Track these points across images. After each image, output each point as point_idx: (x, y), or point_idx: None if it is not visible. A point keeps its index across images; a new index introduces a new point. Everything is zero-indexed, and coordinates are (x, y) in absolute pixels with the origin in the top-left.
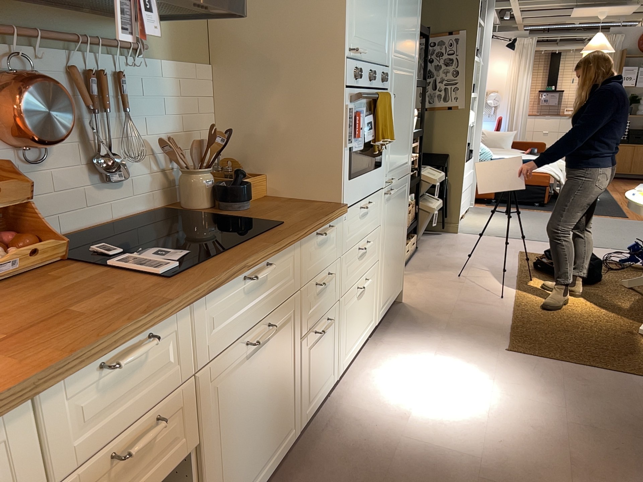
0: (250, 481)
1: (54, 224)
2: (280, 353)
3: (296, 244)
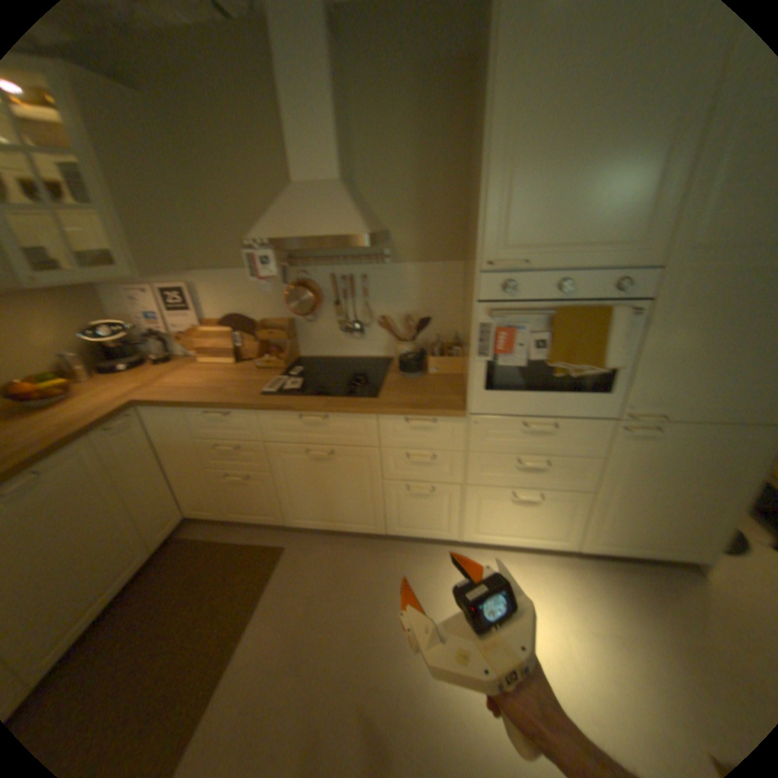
0: (324, 521)
1: (323, 351)
2: (353, 474)
3: (370, 417)
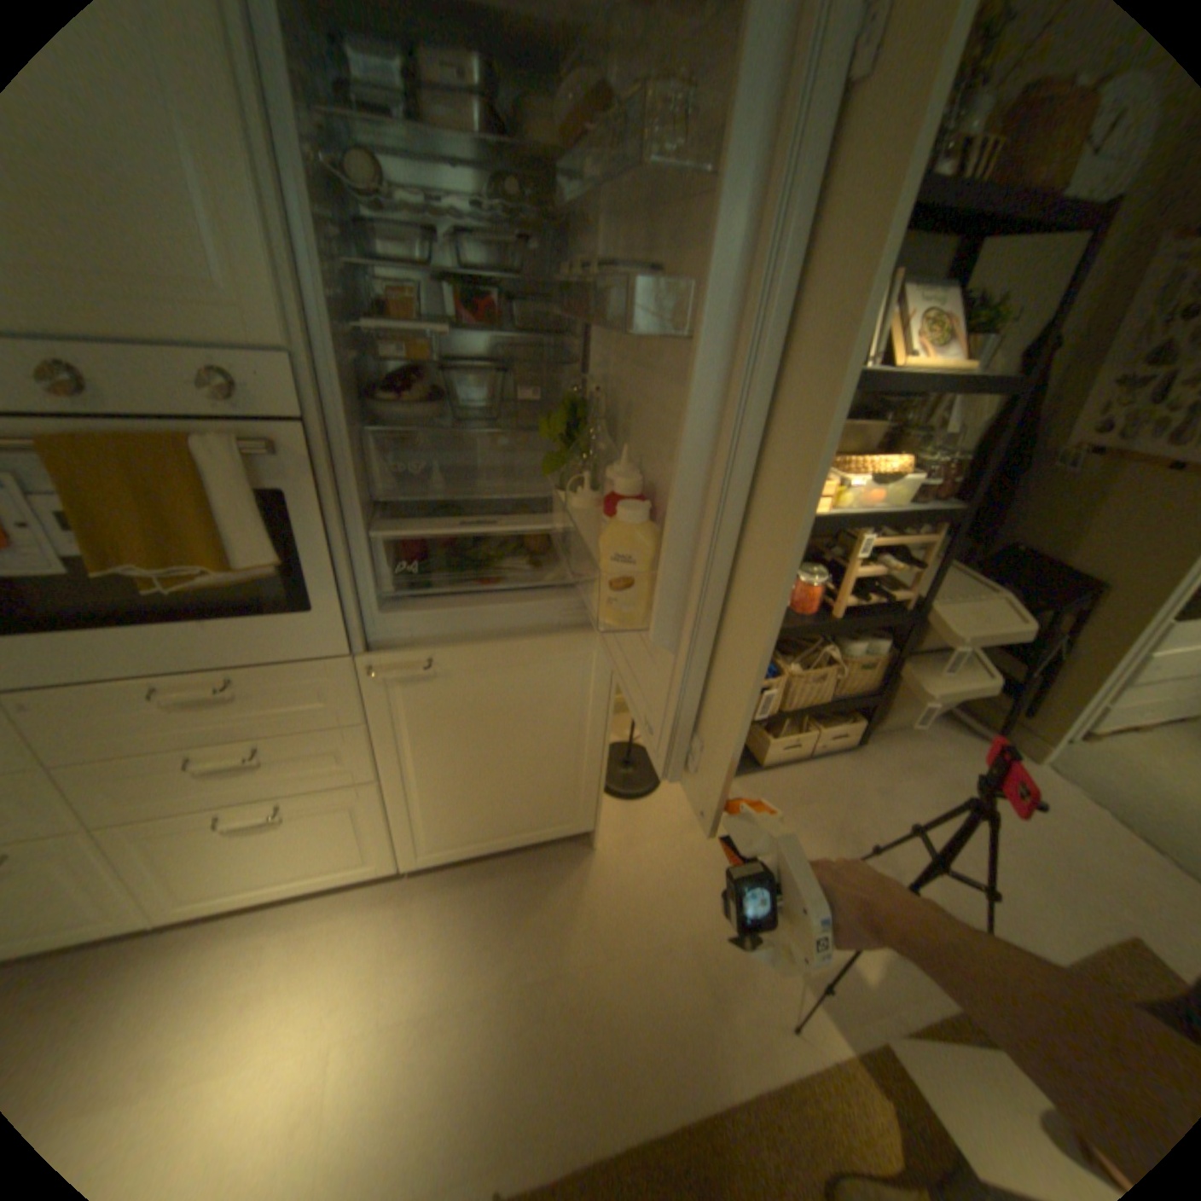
0: None
1: None
2: None
3: None
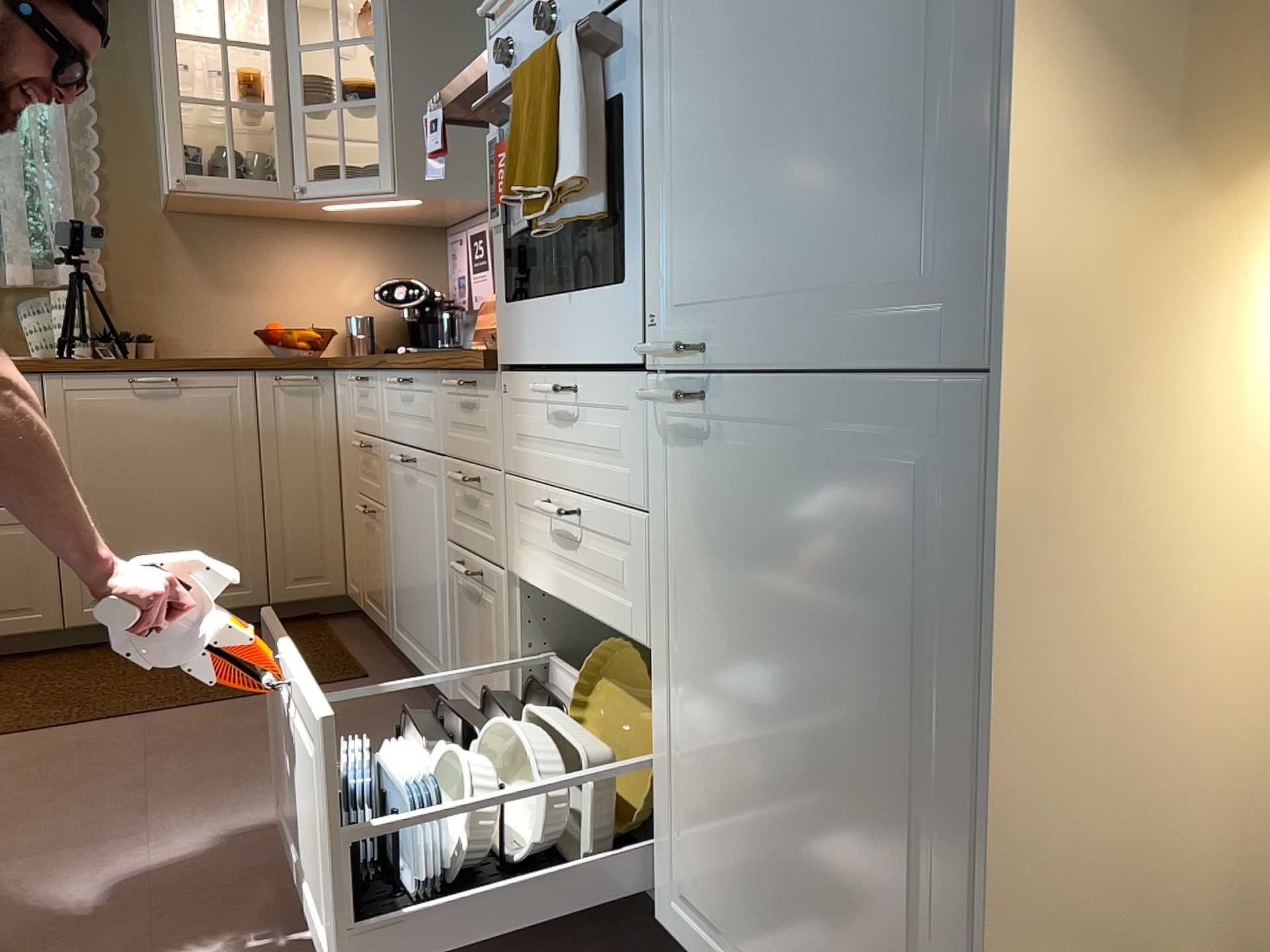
0: (412, 637)
1: None
2: (427, 520)
3: (433, 378)
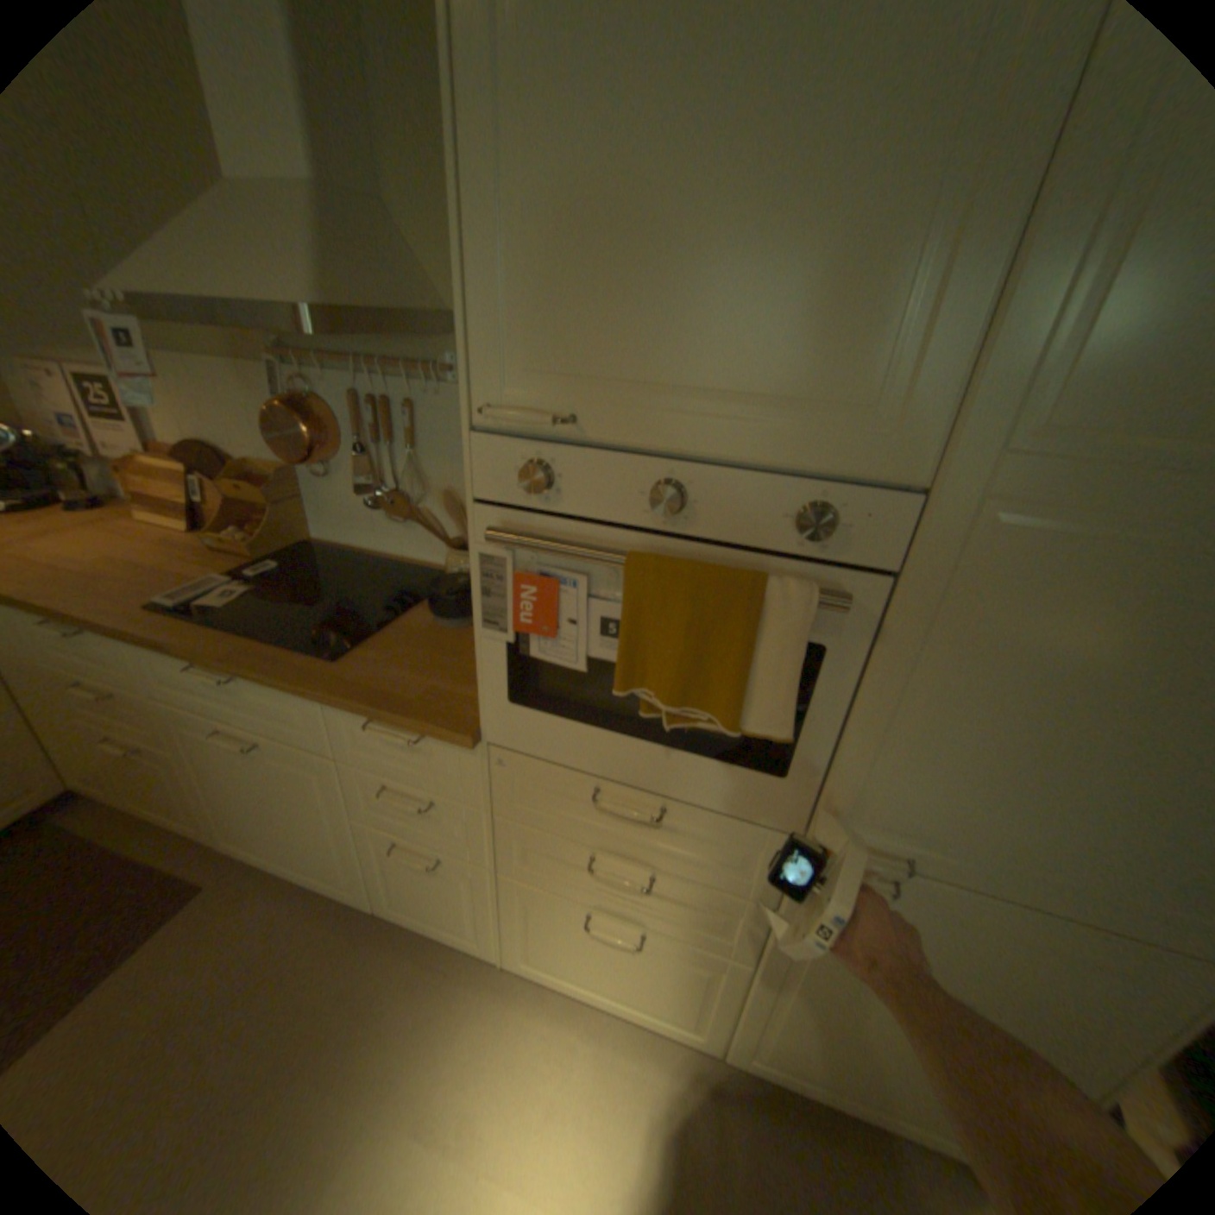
0: (267, 859)
1: (344, 535)
2: (297, 795)
3: (303, 699)
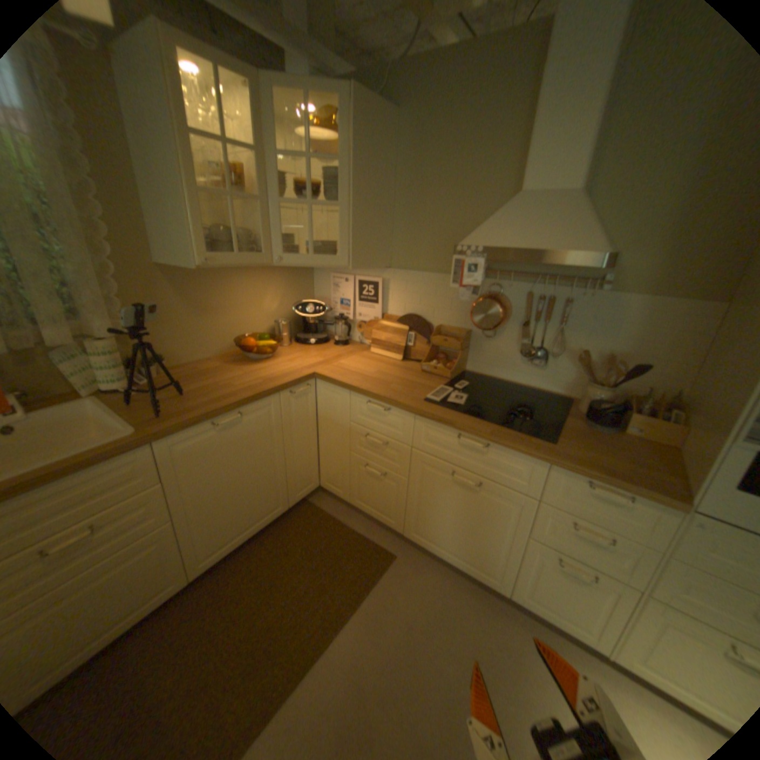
0: (443, 549)
1: (490, 370)
2: (494, 517)
3: (540, 463)
